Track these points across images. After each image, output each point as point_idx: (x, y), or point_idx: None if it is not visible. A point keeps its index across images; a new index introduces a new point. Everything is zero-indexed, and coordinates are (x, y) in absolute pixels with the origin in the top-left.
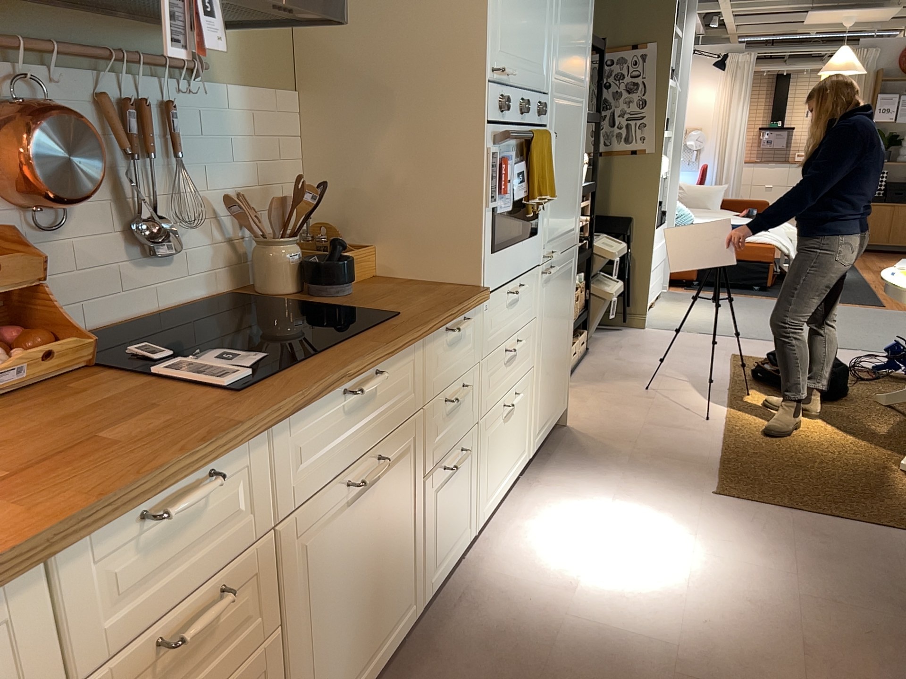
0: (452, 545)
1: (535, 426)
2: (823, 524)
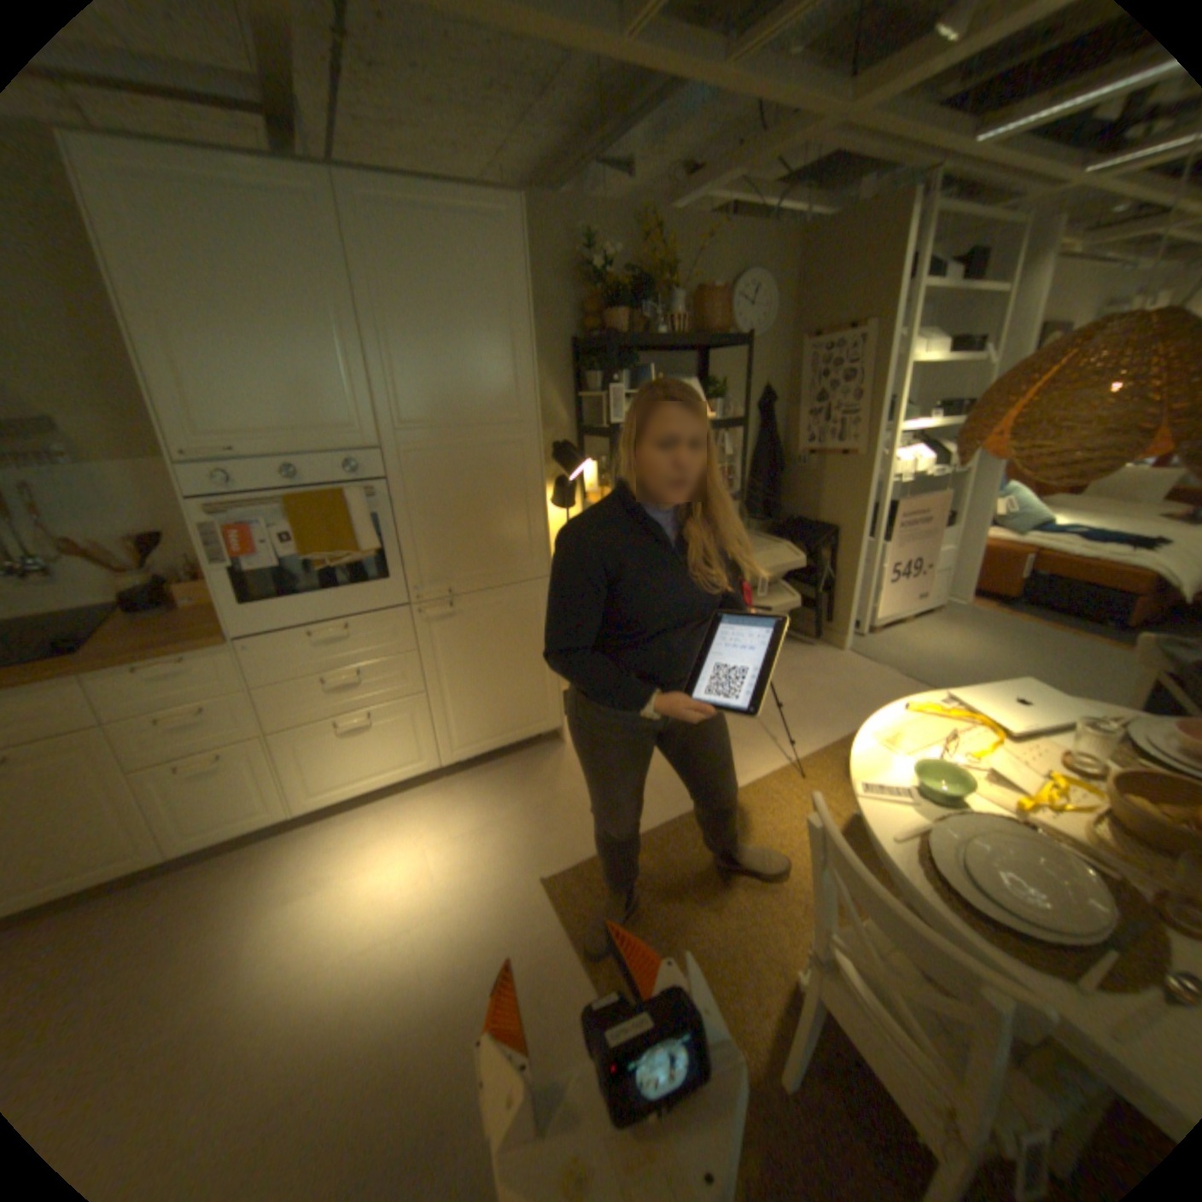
0: (223, 823)
1: (443, 742)
2: (567, 989)
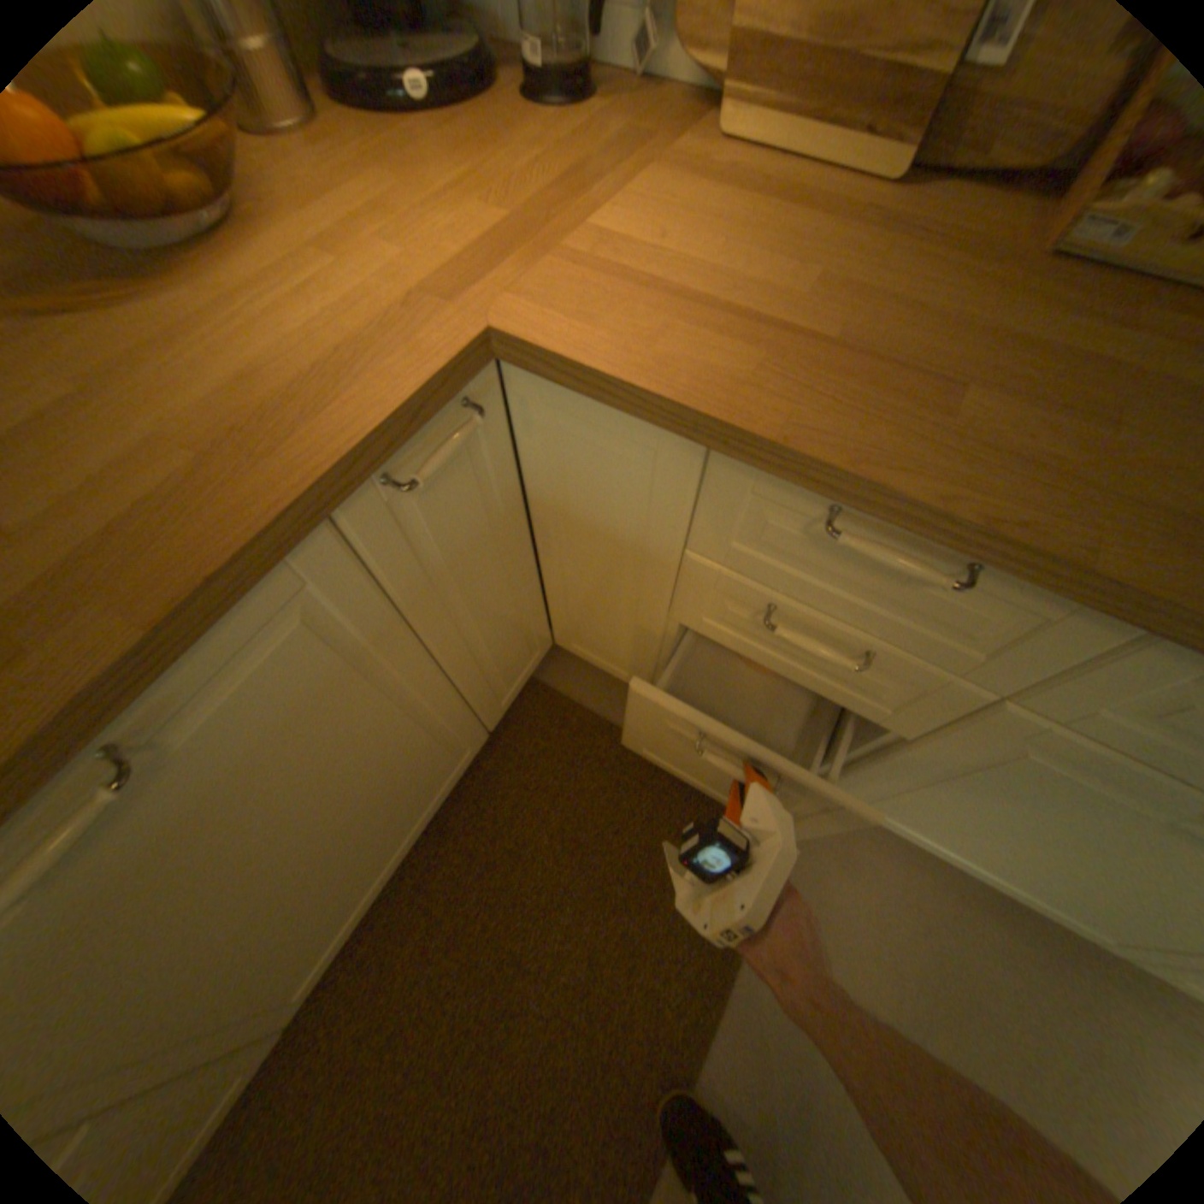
0: None
1: None
2: None
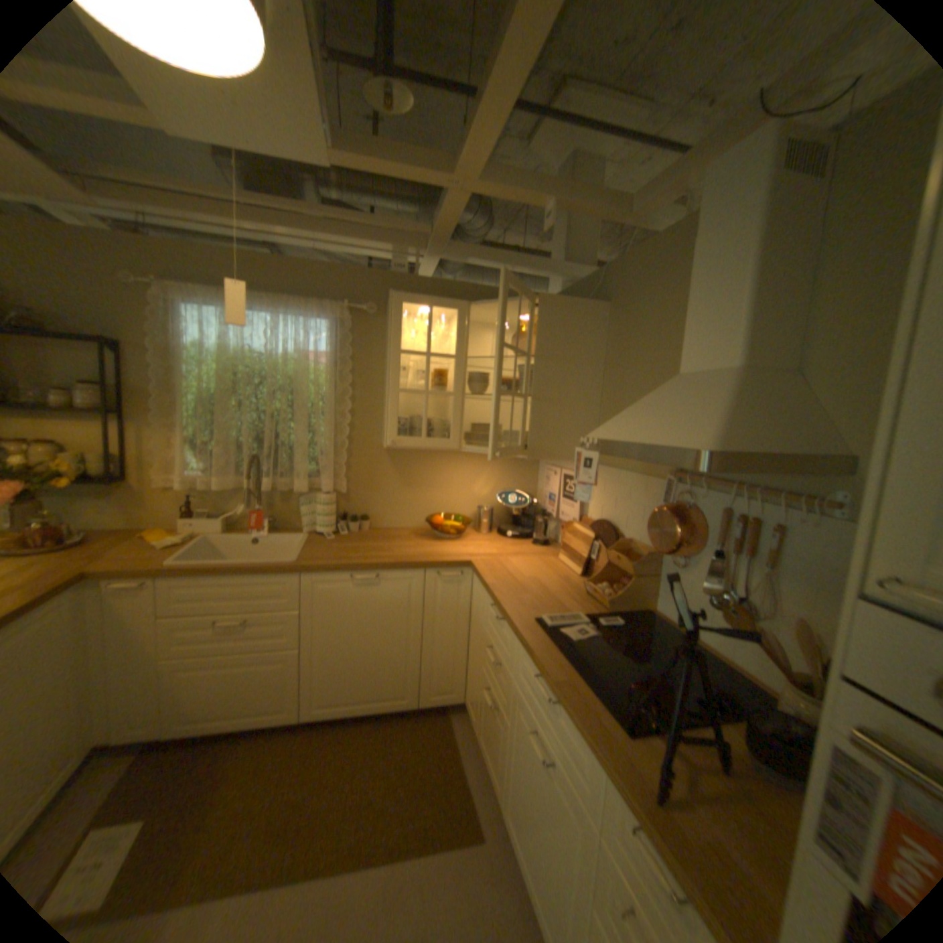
0: None
1: None
2: None
